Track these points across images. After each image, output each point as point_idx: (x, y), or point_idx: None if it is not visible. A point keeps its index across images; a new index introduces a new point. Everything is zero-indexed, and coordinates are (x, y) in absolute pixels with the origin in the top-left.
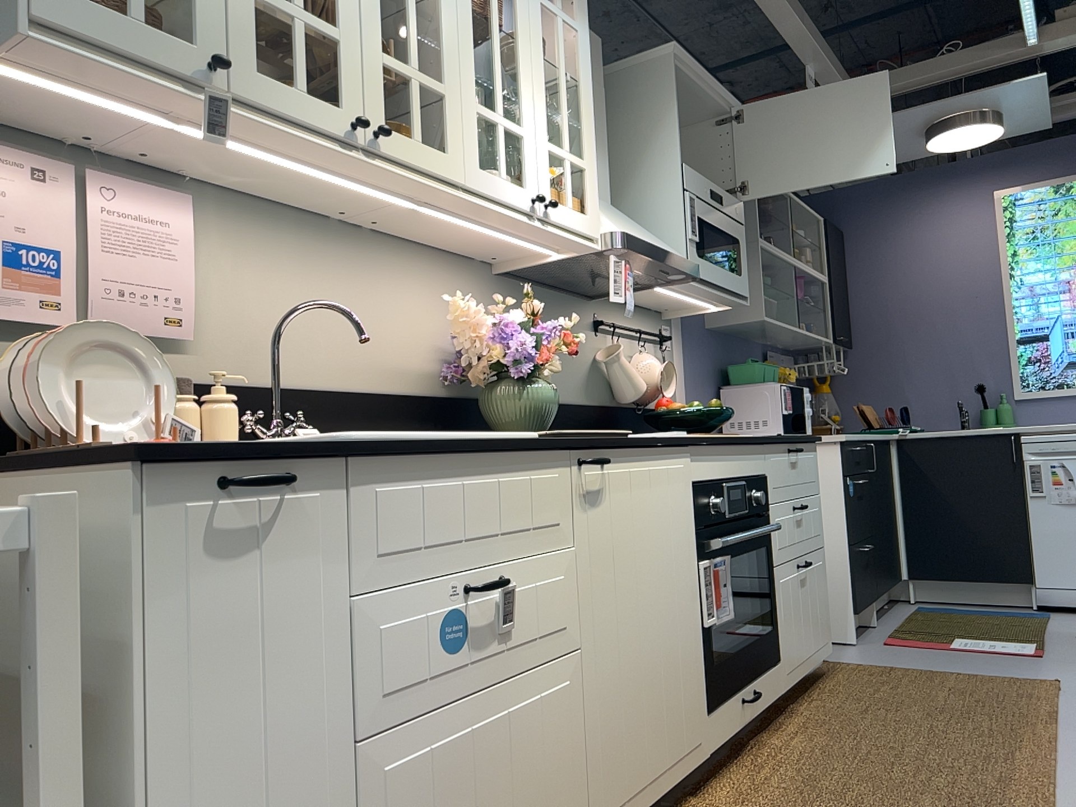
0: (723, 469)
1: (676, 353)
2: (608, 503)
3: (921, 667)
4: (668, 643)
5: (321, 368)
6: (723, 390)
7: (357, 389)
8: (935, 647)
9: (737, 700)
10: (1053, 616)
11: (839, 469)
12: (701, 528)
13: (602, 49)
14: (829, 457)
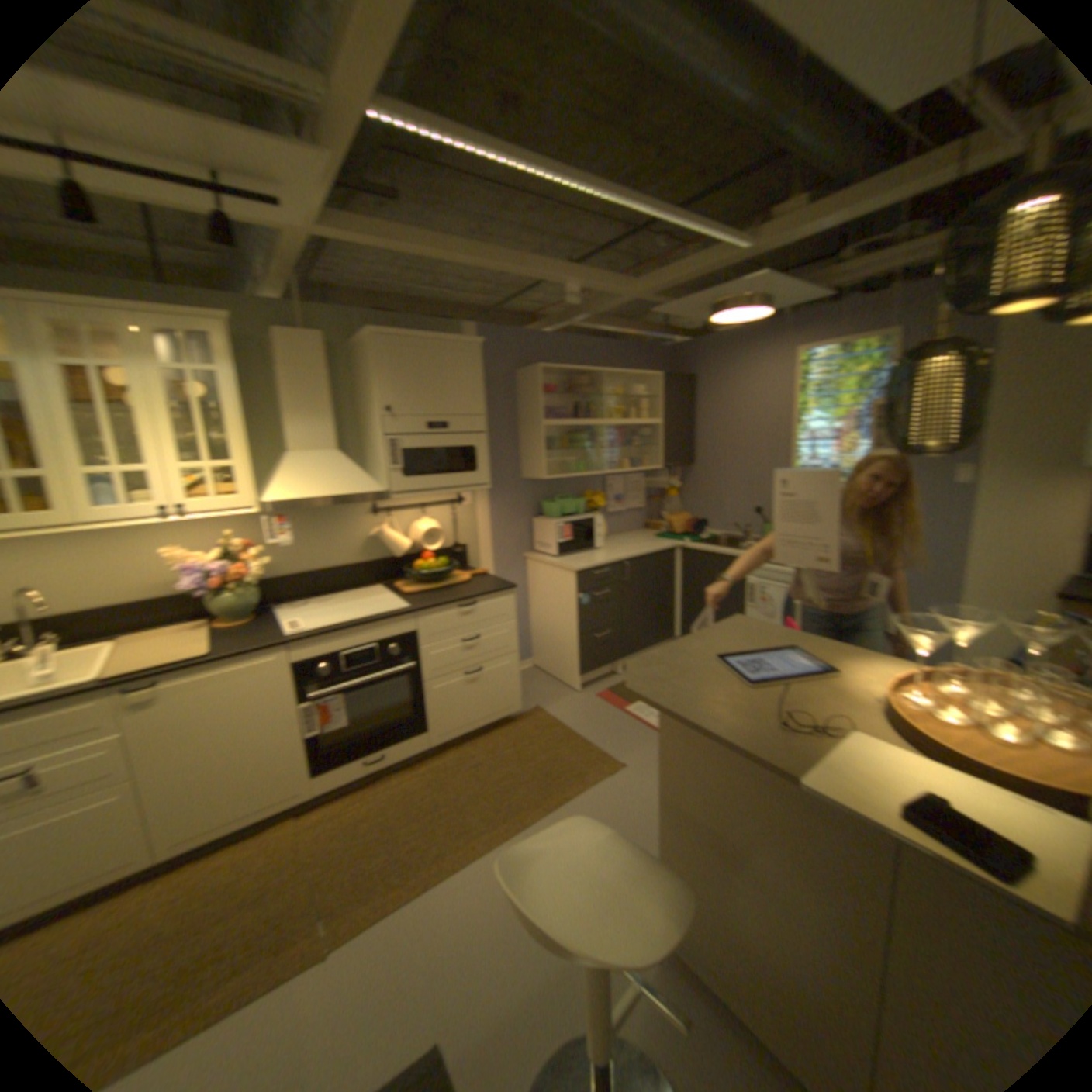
0: (336, 645)
1: (474, 506)
2: (159, 705)
3: (573, 728)
4: (247, 757)
5: (83, 599)
6: (538, 517)
7: (116, 603)
8: (615, 707)
9: (354, 765)
10: None
11: (572, 587)
12: (300, 687)
13: (320, 336)
14: (569, 579)
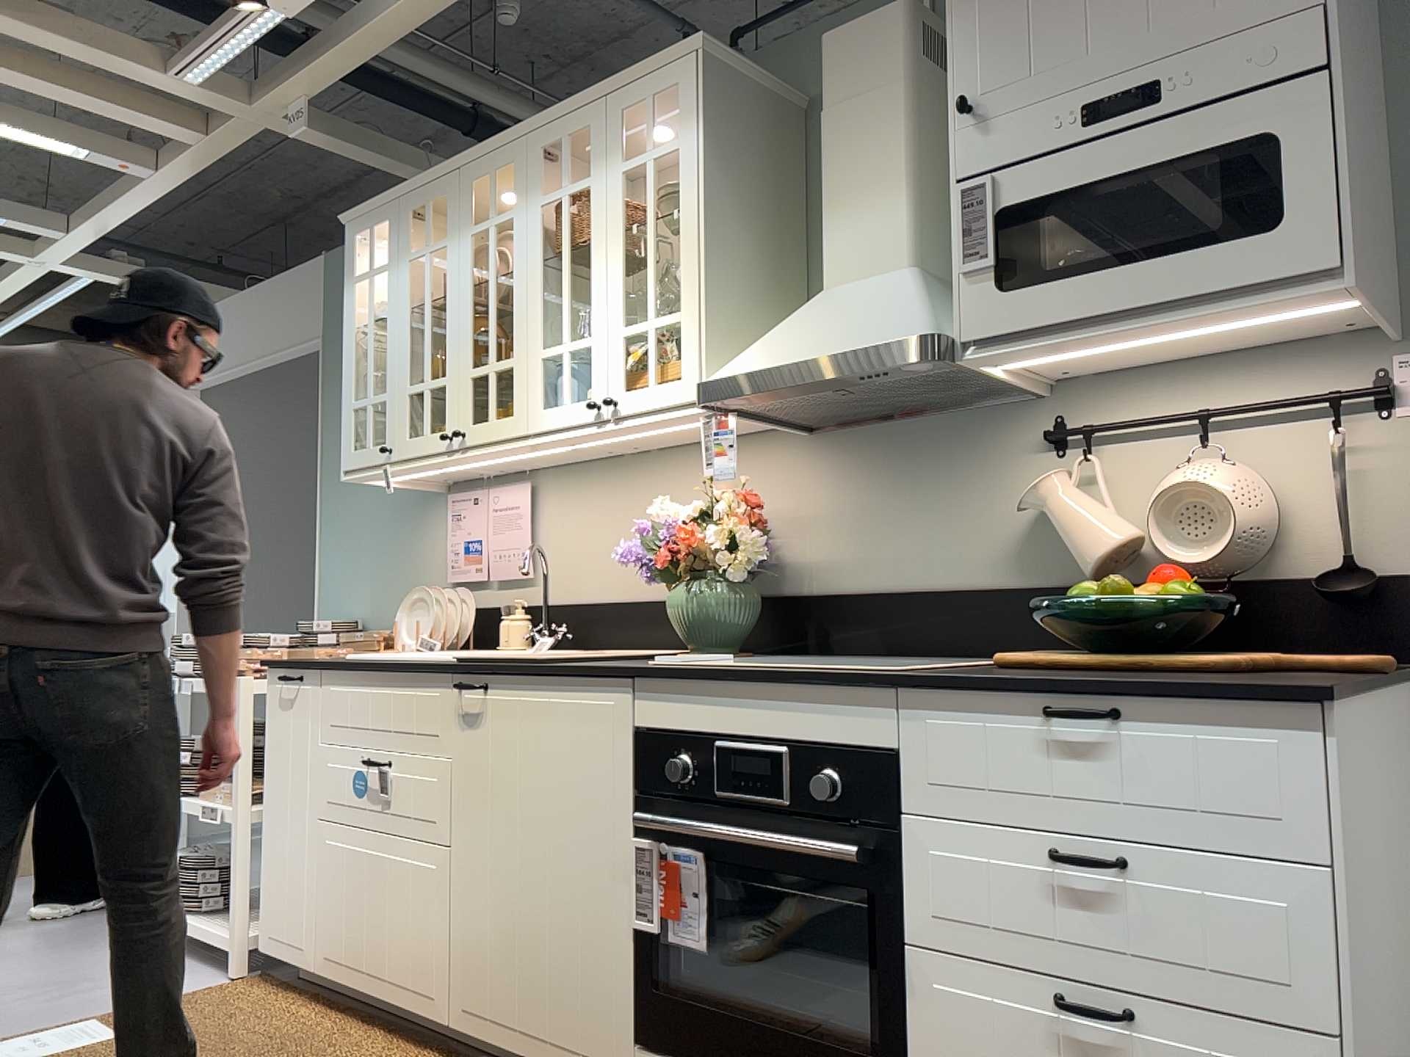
0: (714, 720)
1: None
2: (486, 728)
3: None
4: (559, 907)
5: (611, 583)
6: None
7: (637, 599)
8: None
9: None
10: None
11: None
12: (646, 794)
13: (908, 10)
14: None
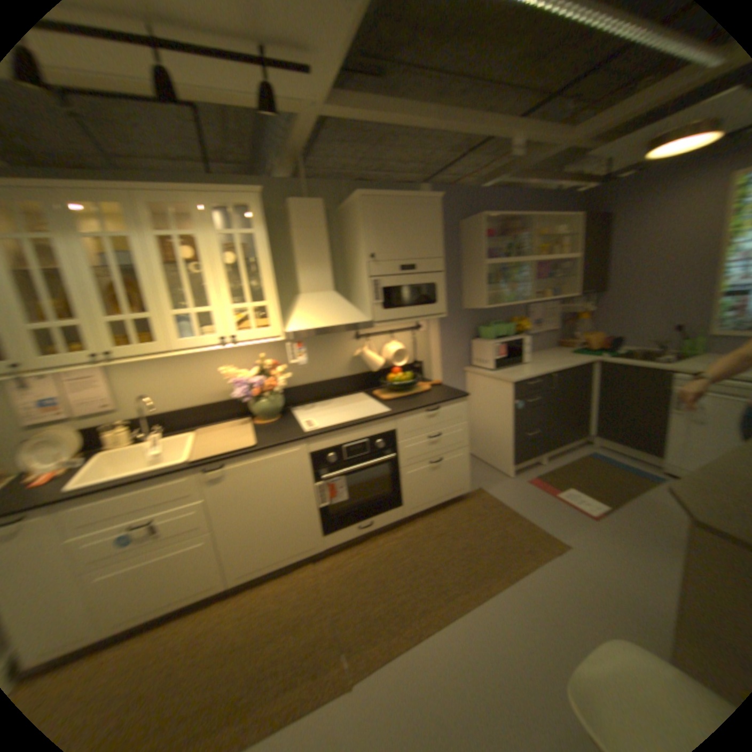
0: (340, 440)
1: (427, 332)
2: (226, 481)
3: (515, 509)
4: (282, 520)
5: (175, 403)
6: (475, 339)
7: (194, 406)
8: (548, 494)
9: (352, 528)
10: (665, 485)
11: (510, 395)
12: (316, 470)
13: (321, 203)
14: (507, 389)
